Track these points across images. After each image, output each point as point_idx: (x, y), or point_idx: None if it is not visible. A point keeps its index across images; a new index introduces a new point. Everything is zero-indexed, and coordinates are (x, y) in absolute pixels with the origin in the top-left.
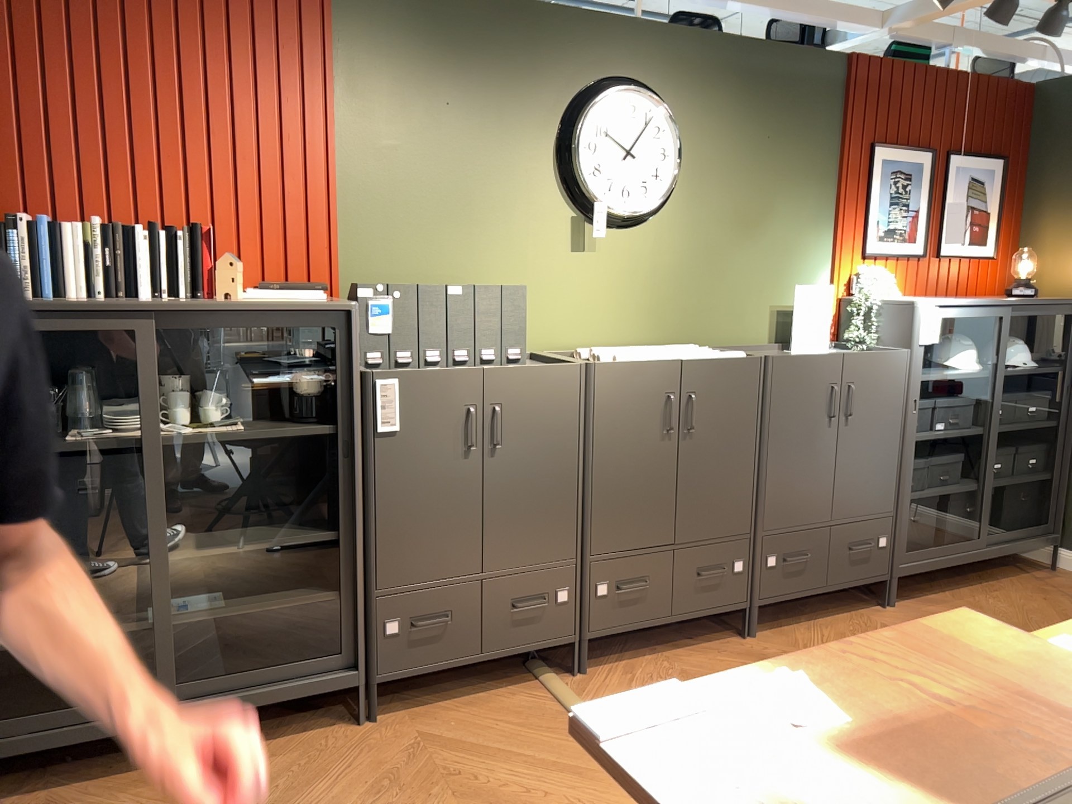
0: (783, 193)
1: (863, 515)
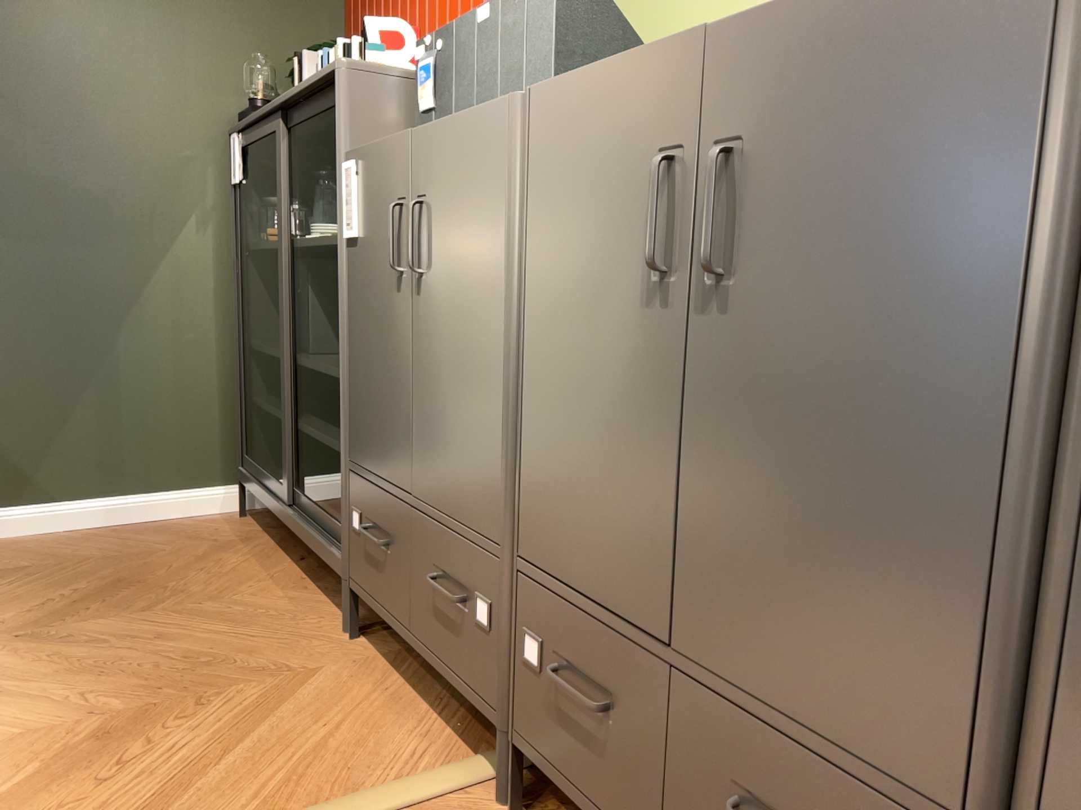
0: None
1: None
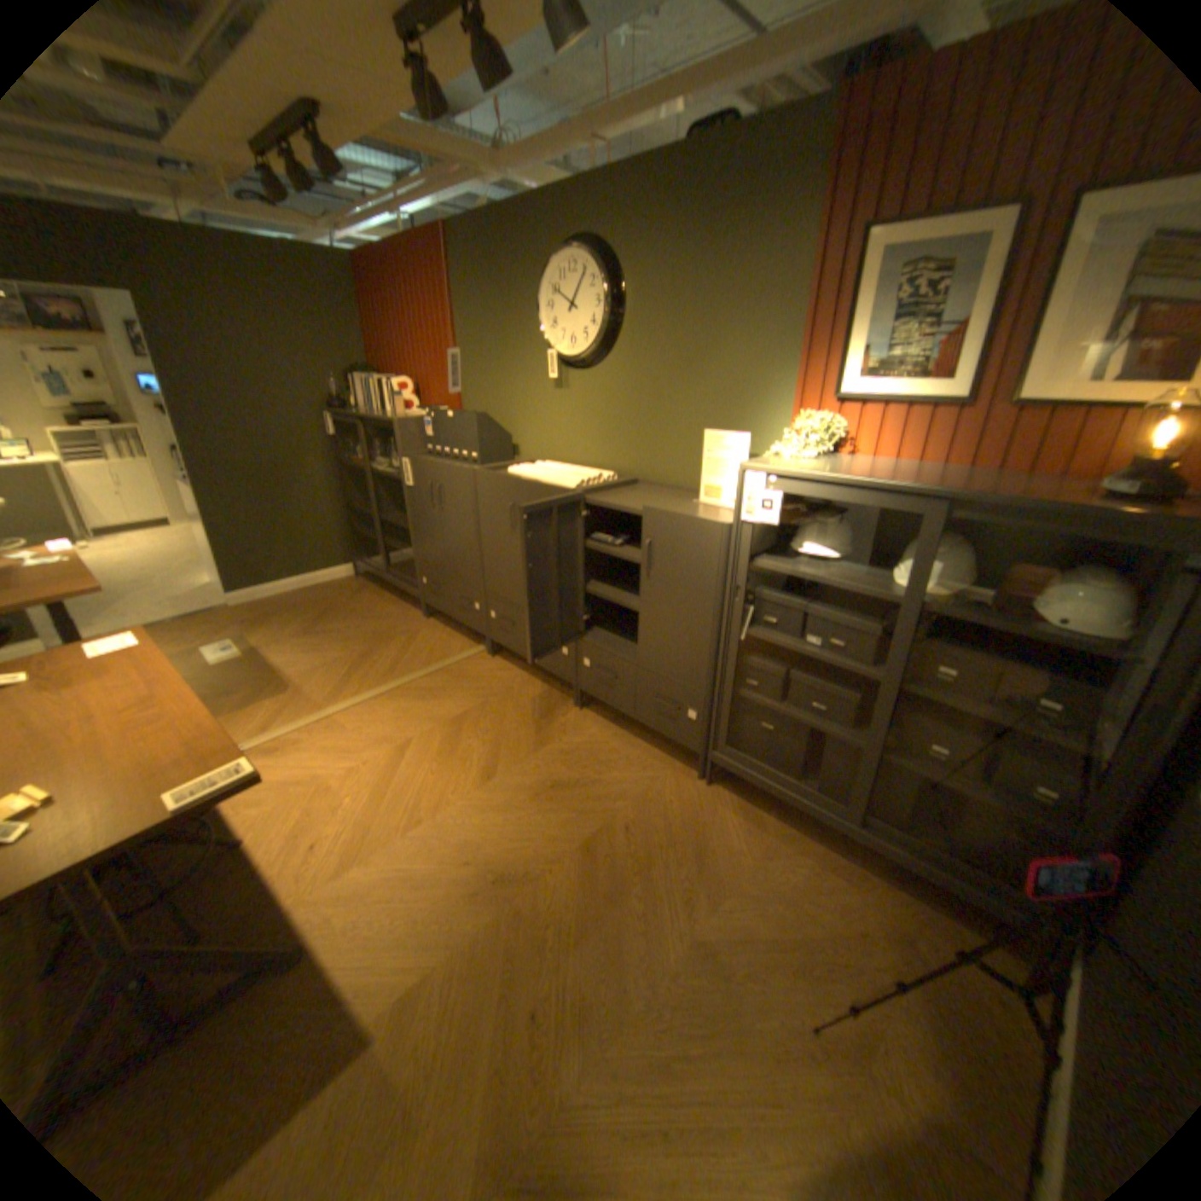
0: (730, 321)
1: (668, 675)
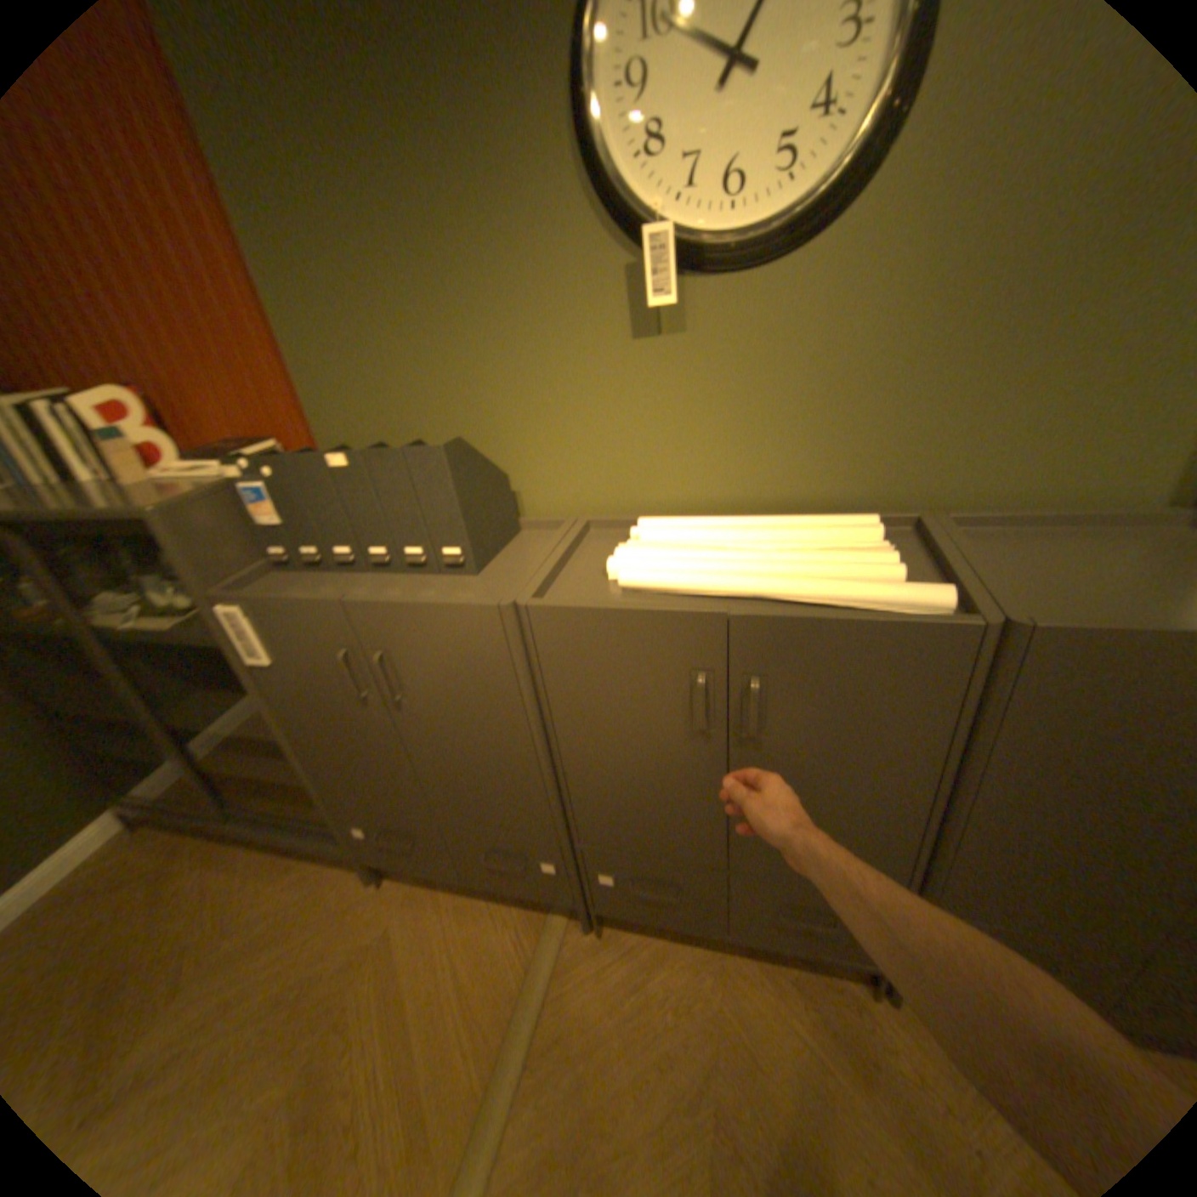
0: None
1: None
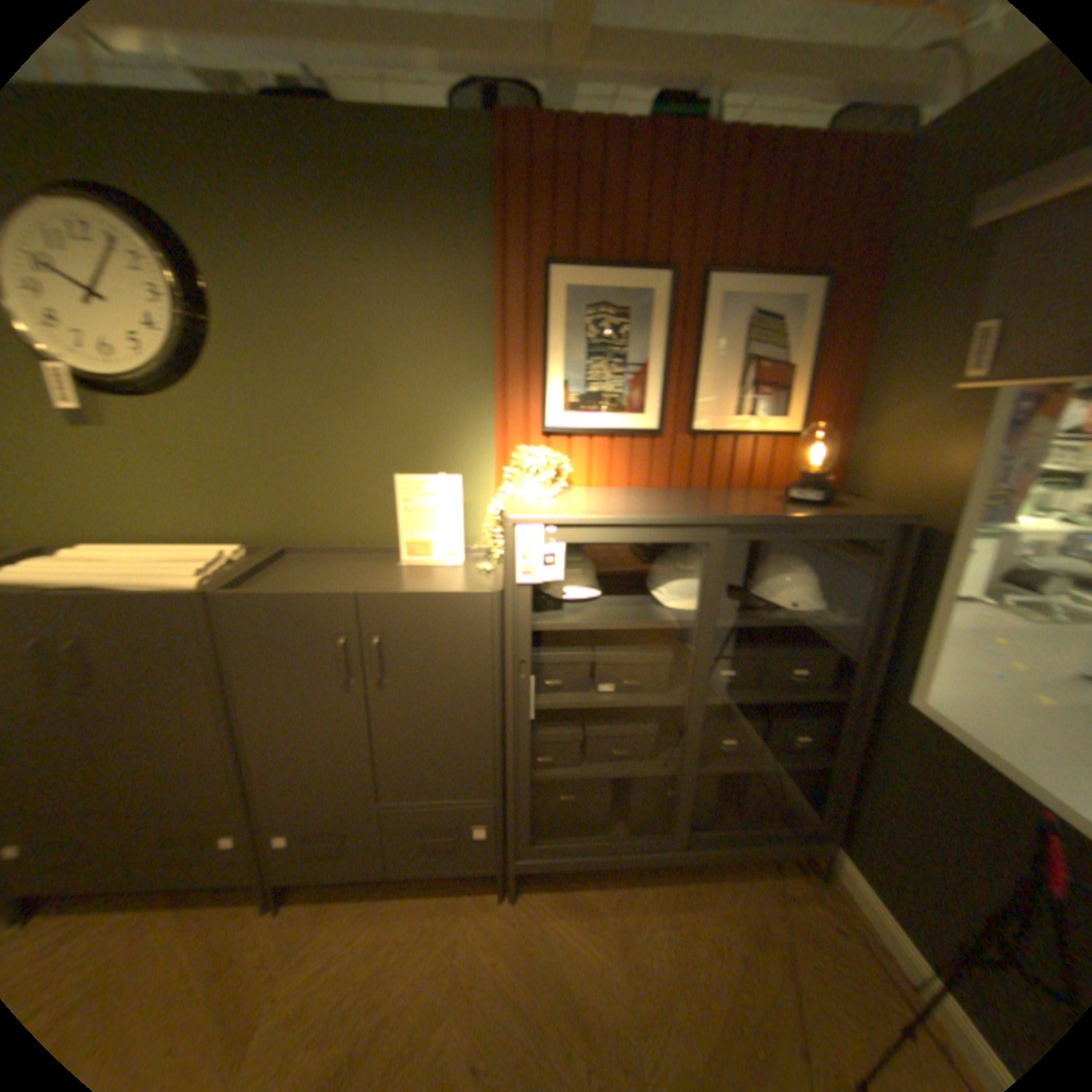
0: (392, 344)
1: (433, 802)
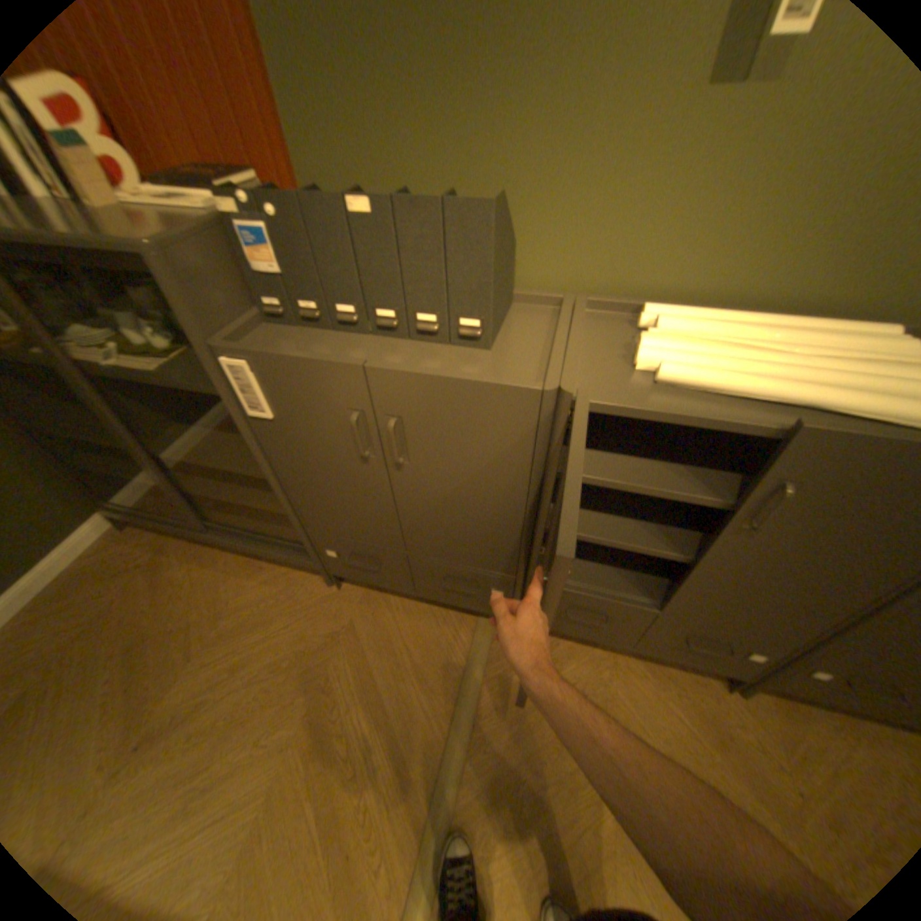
0: None
1: None
